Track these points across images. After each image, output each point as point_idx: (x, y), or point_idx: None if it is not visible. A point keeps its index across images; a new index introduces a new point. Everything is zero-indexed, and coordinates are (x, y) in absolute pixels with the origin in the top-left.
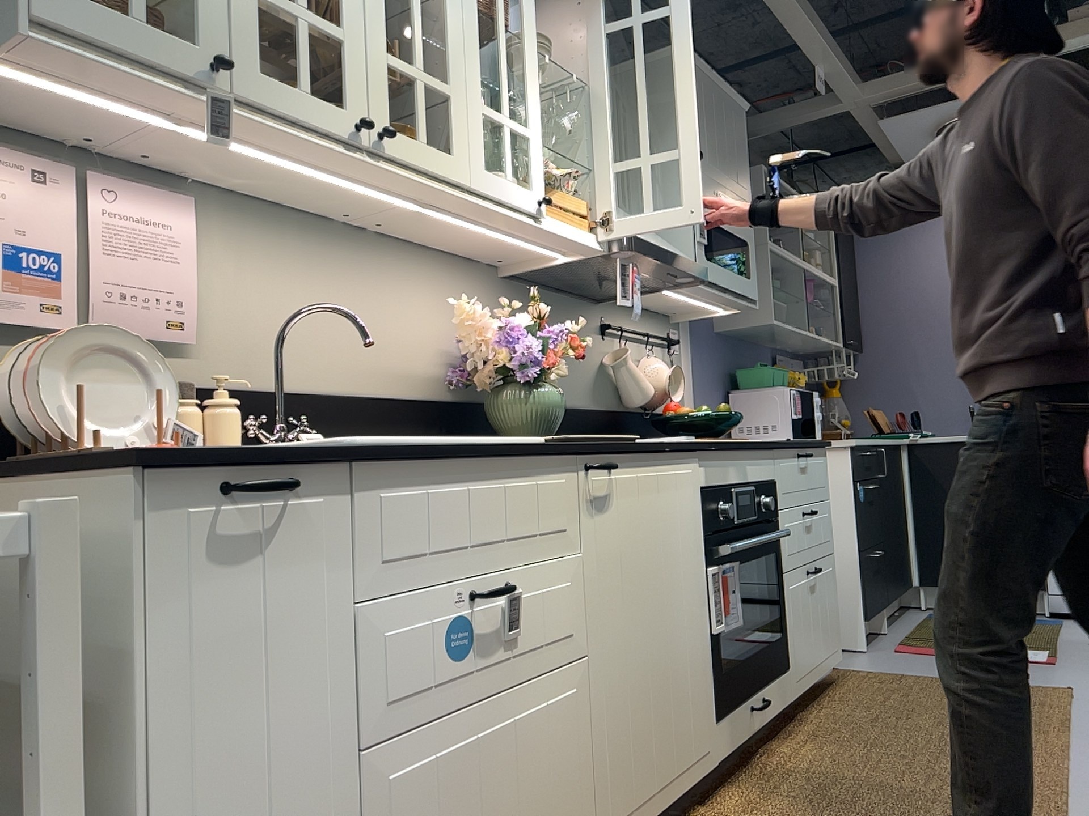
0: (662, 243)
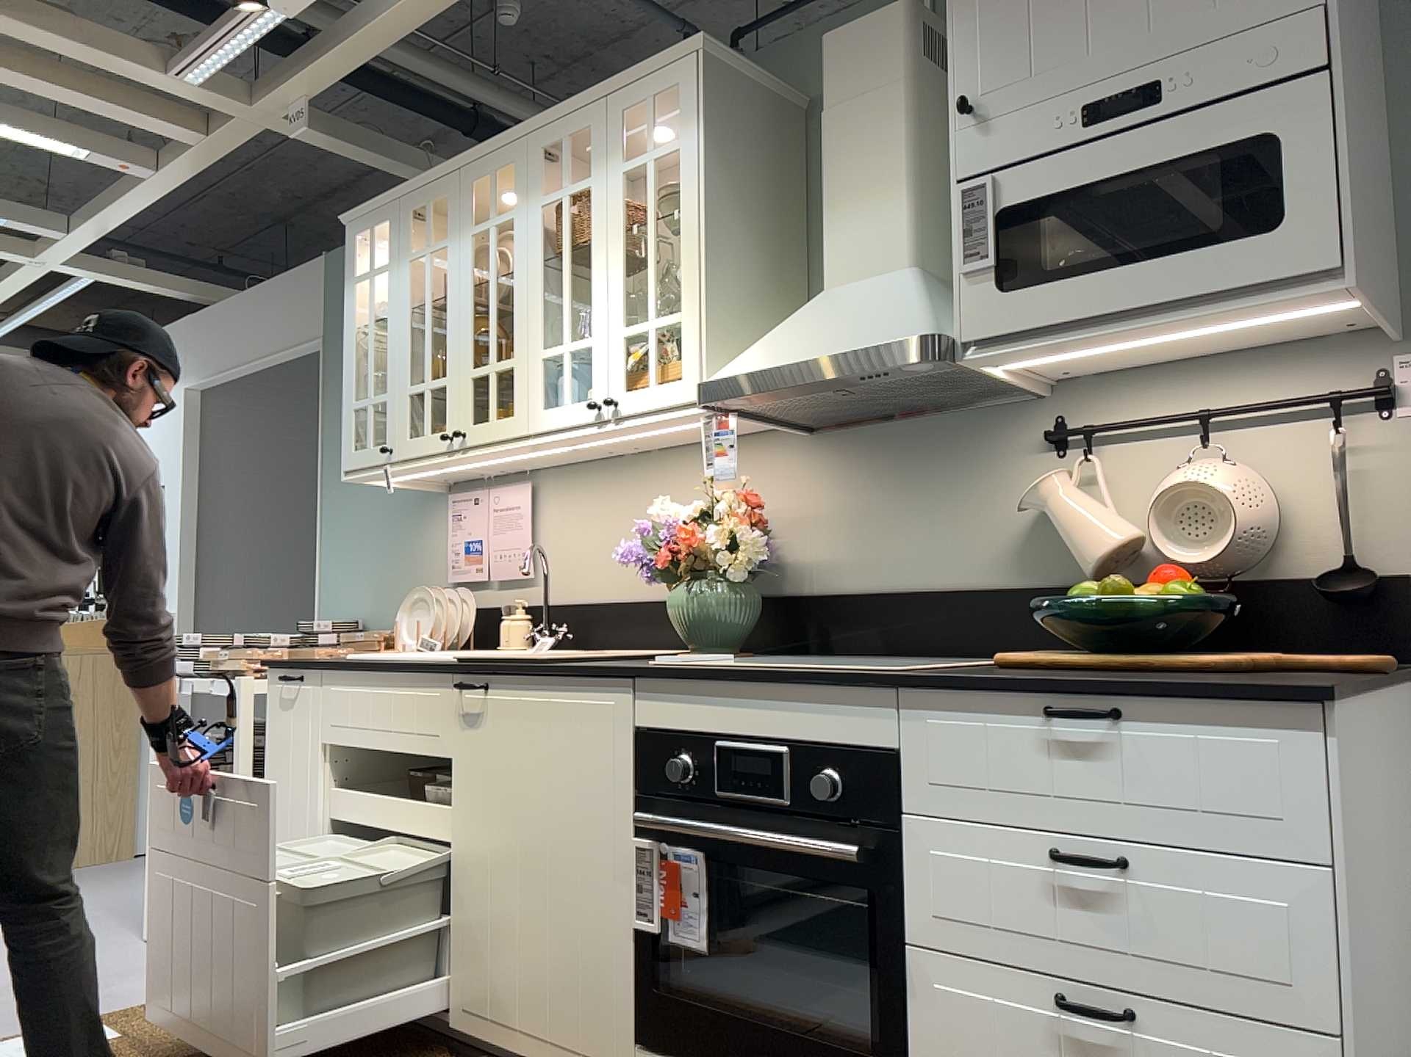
0: (823, 342)
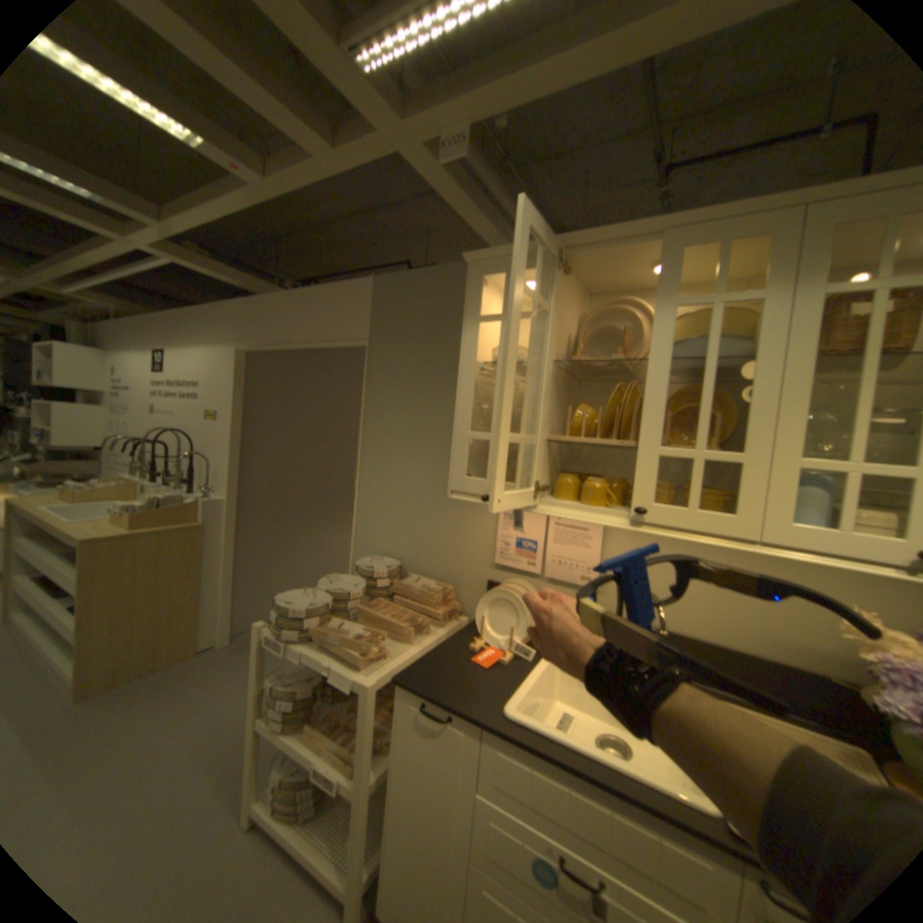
0: None
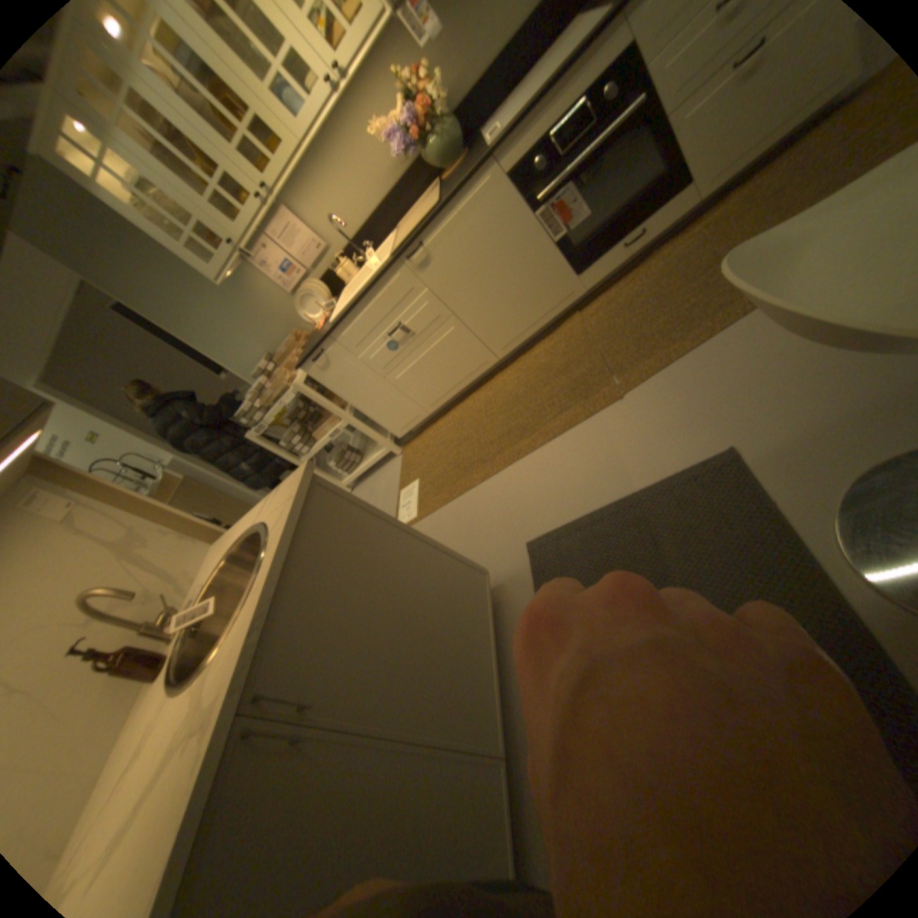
0: None
